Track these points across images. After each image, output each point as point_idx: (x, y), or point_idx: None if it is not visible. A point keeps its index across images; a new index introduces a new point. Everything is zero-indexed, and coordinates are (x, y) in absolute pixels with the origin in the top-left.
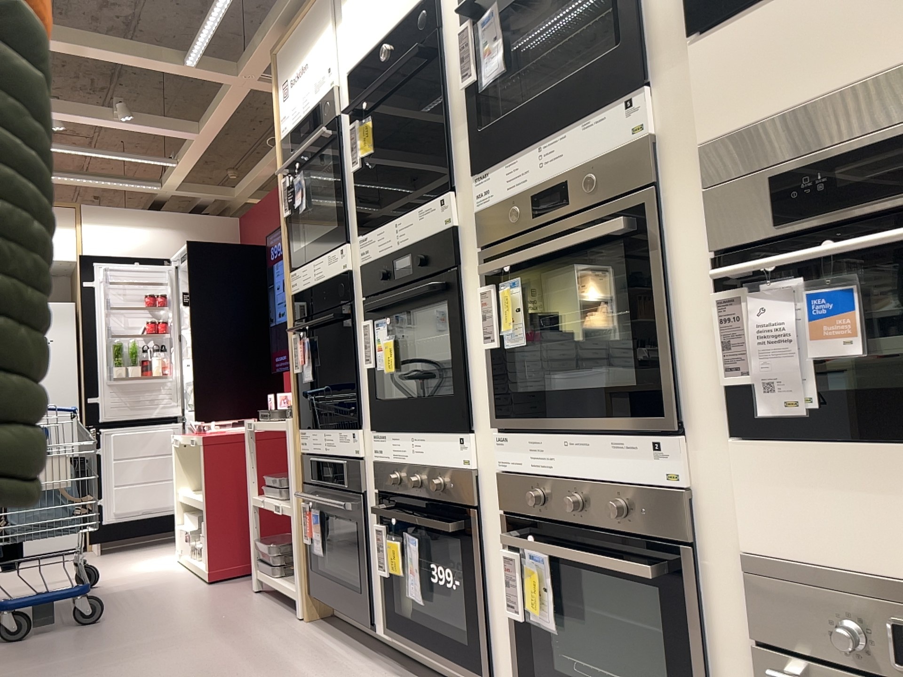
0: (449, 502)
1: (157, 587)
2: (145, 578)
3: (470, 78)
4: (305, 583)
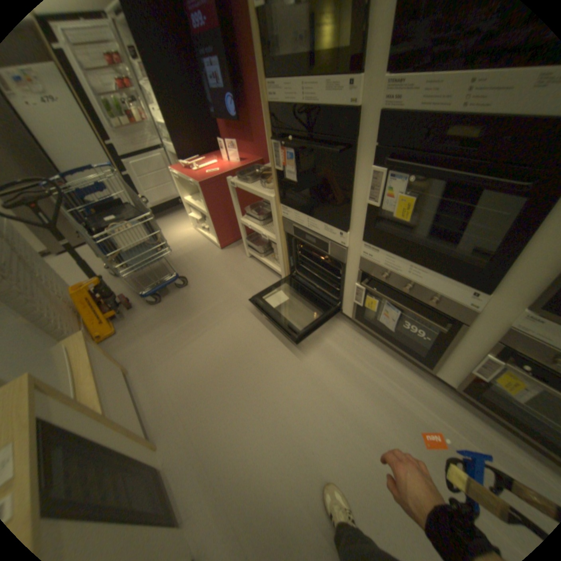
0: (442, 312)
1: (197, 253)
2: (187, 245)
3: None
4: (287, 273)
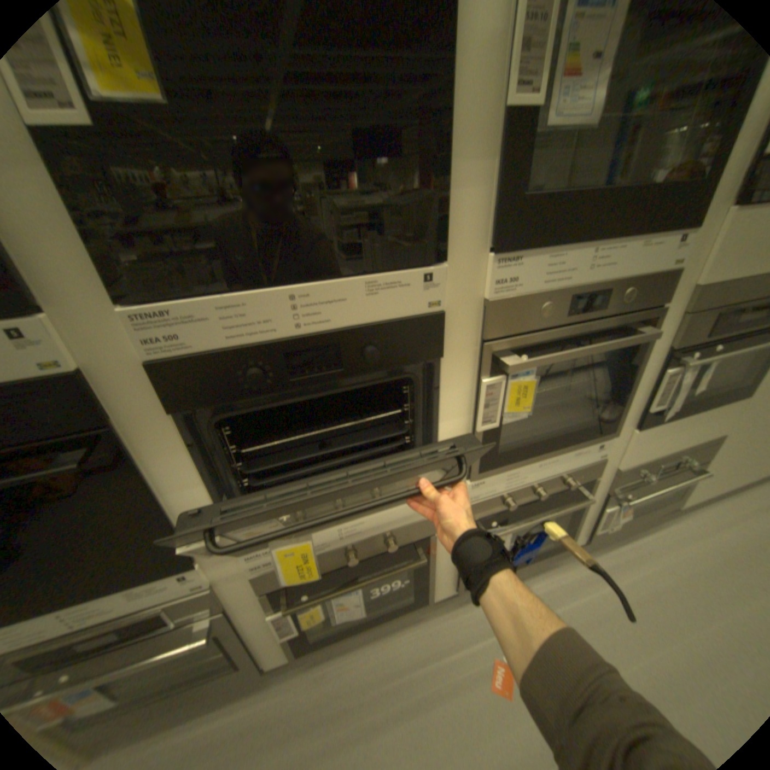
0: (403, 546)
1: None
2: None
3: (535, 93)
4: None
